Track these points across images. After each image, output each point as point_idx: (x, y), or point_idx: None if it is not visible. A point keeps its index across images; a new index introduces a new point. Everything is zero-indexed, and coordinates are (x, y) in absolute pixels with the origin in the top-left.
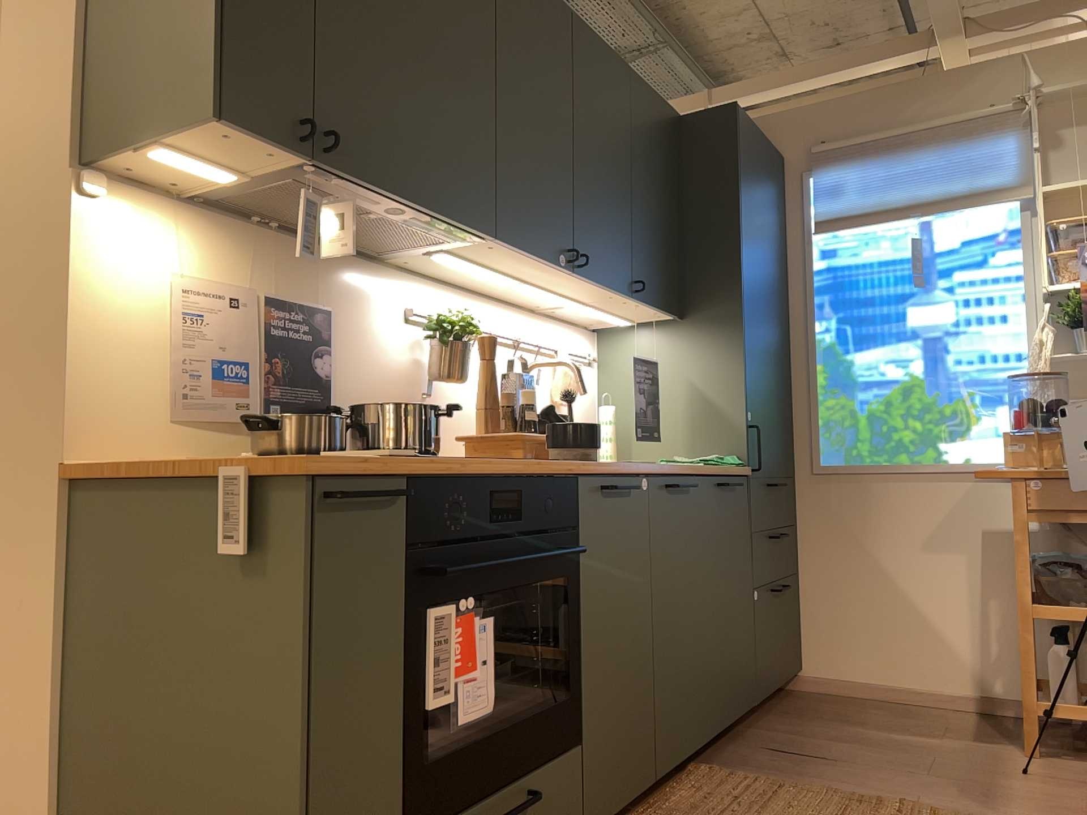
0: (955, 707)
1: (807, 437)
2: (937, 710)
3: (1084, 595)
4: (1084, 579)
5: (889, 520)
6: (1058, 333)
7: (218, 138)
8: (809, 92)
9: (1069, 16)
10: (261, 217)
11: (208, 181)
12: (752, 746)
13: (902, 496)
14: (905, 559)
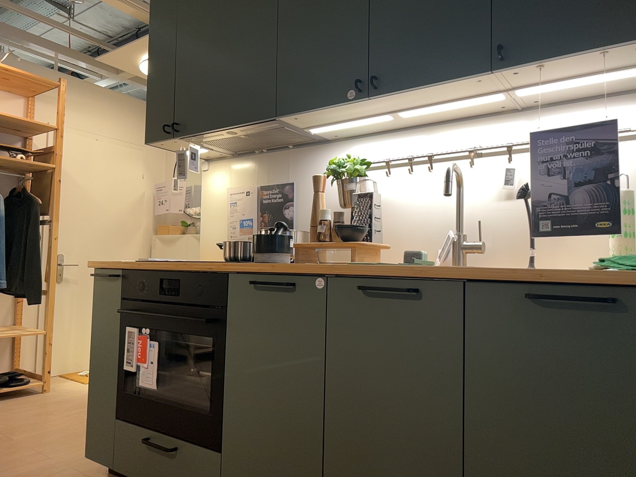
0: None
1: None
2: None
3: None
4: None
5: None
6: None
7: (164, 145)
8: None
9: None
10: (256, 150)
11: (212, 151)
12: None
13: None
14: None
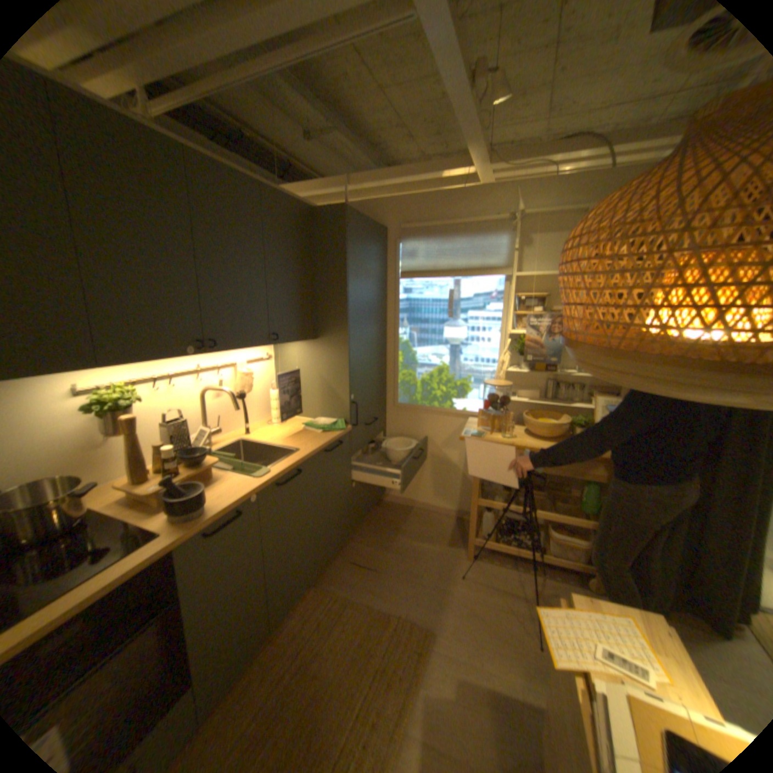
0: (447, 515)
1: (392, 388)
2: (439, 517)
3: (502, 496)
4: (503, 486)
5: (427, 433)
6: (514, 352)
7: None
8: (405, 184)
9: (550, 158)
10: None
11: None
12: (344, 562)
13: (433, 422)
14: (432, 451)
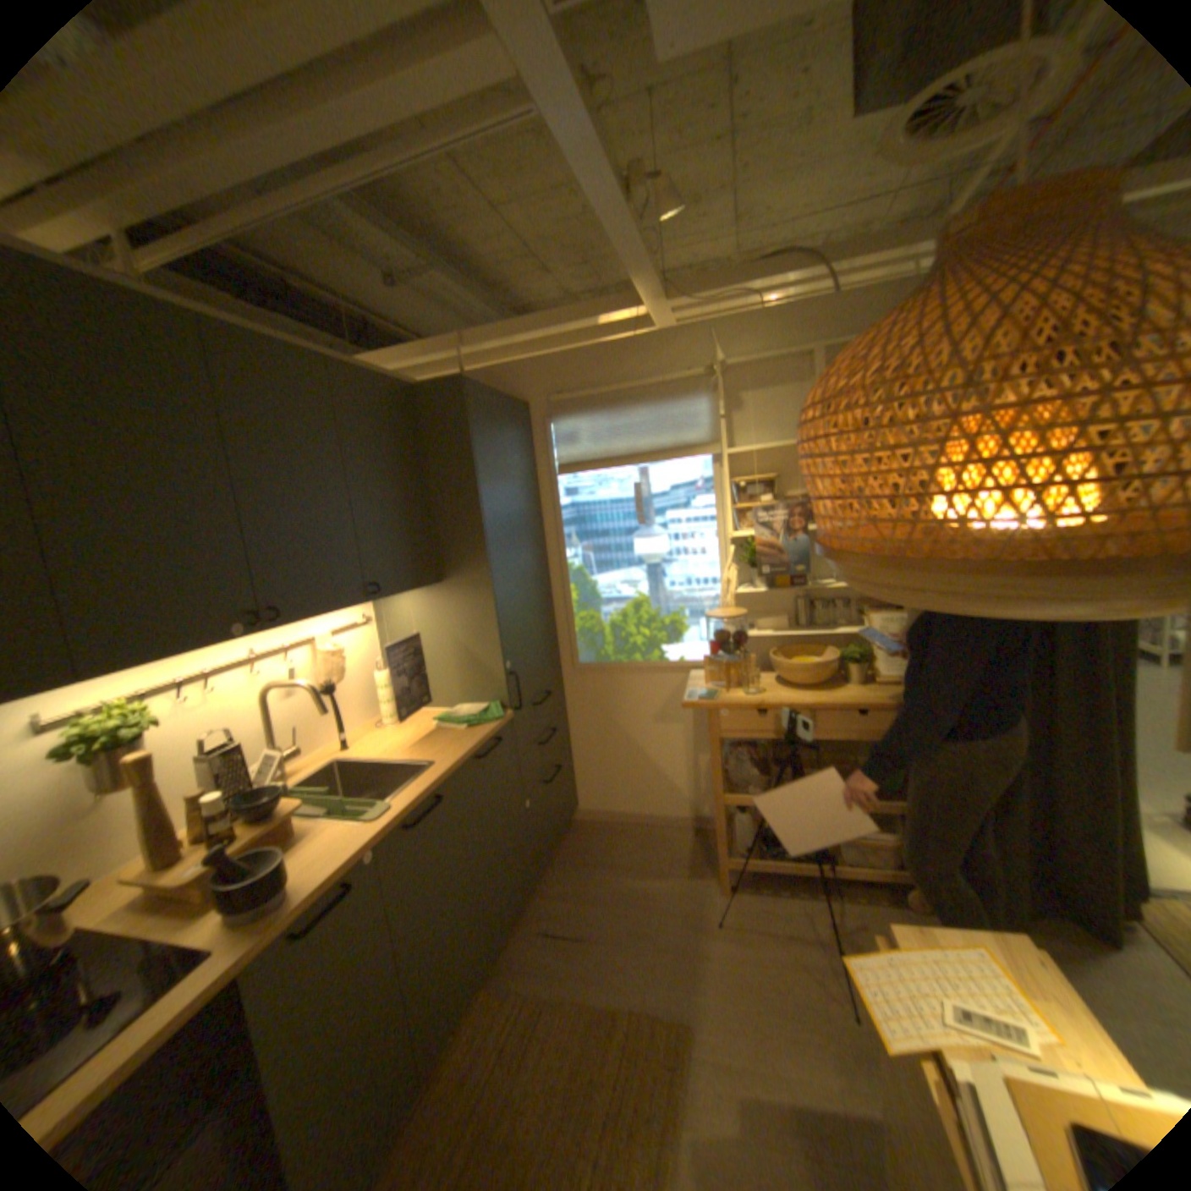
0: (679, 828)
1: (568, 641)
2: (667, 833)
3: (758, 786)
4: (759, 770)
5: (630, 704)
6: (742, 564)
7: None
8: (547, 338)
9: (750, 286)
10: None
11: None
12: (529, 936)
13: (638, 685)
14: (643, 730)
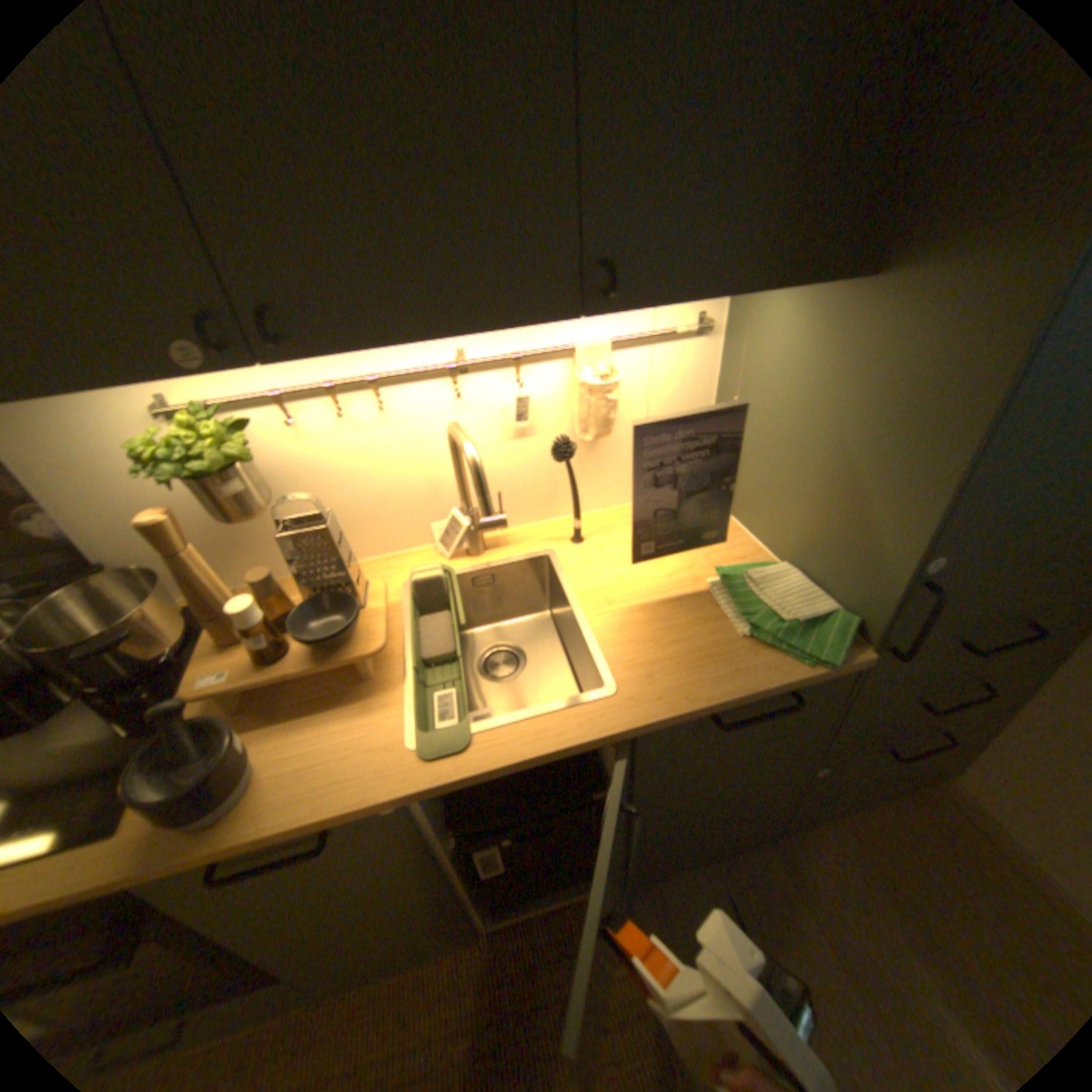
0: None
1: None
2: None
3: None
4: None
5: None
6: None
7: None
8: None
9: None
10: None
11: None
12: (724, 889)
13: None
14: None
